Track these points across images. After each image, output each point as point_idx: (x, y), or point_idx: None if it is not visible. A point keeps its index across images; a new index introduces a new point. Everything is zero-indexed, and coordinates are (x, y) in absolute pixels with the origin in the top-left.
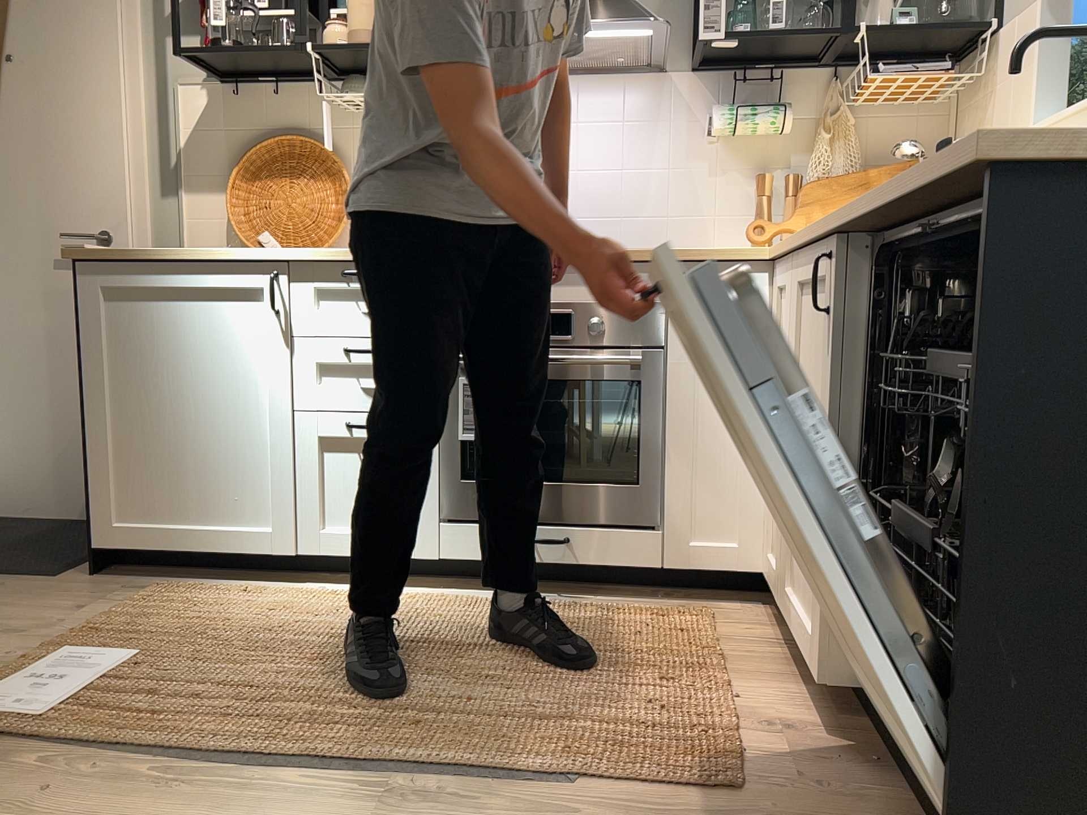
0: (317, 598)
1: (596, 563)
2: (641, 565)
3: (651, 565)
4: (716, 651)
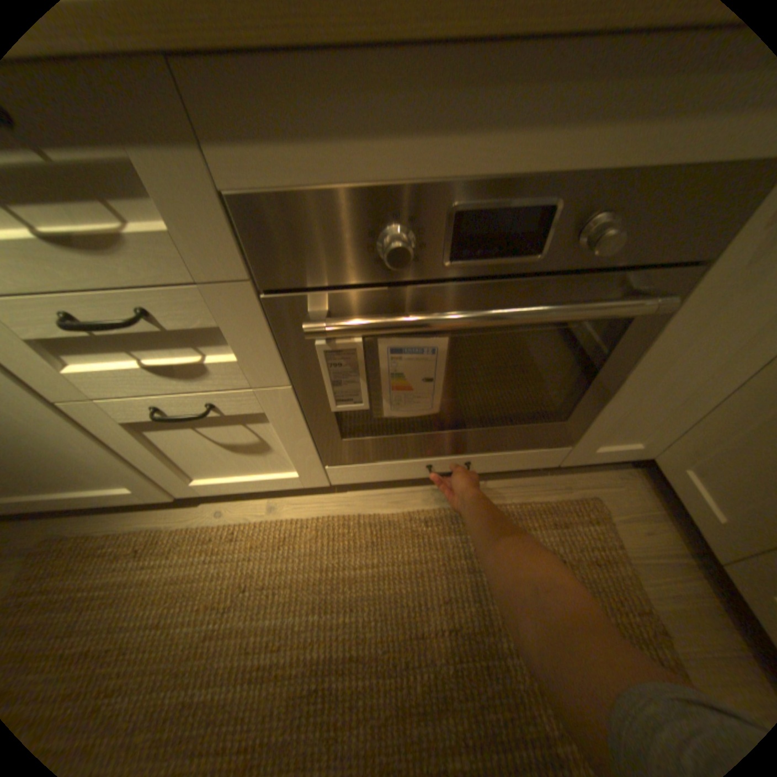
0: (213, 549)
1: (490, 468)
2: (536, 464)
3: (546, 463)
4: (643, 602)
